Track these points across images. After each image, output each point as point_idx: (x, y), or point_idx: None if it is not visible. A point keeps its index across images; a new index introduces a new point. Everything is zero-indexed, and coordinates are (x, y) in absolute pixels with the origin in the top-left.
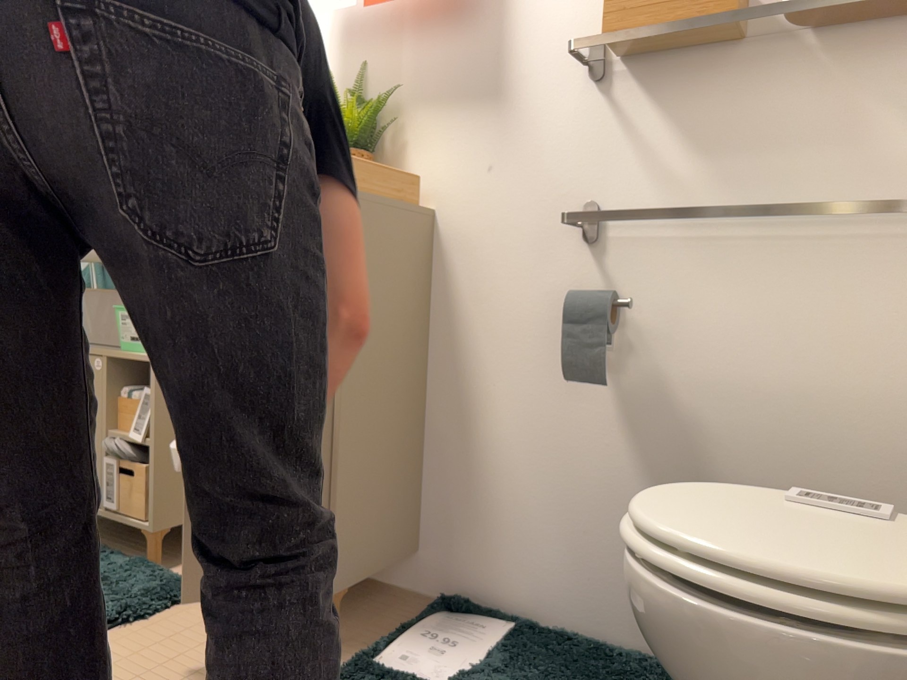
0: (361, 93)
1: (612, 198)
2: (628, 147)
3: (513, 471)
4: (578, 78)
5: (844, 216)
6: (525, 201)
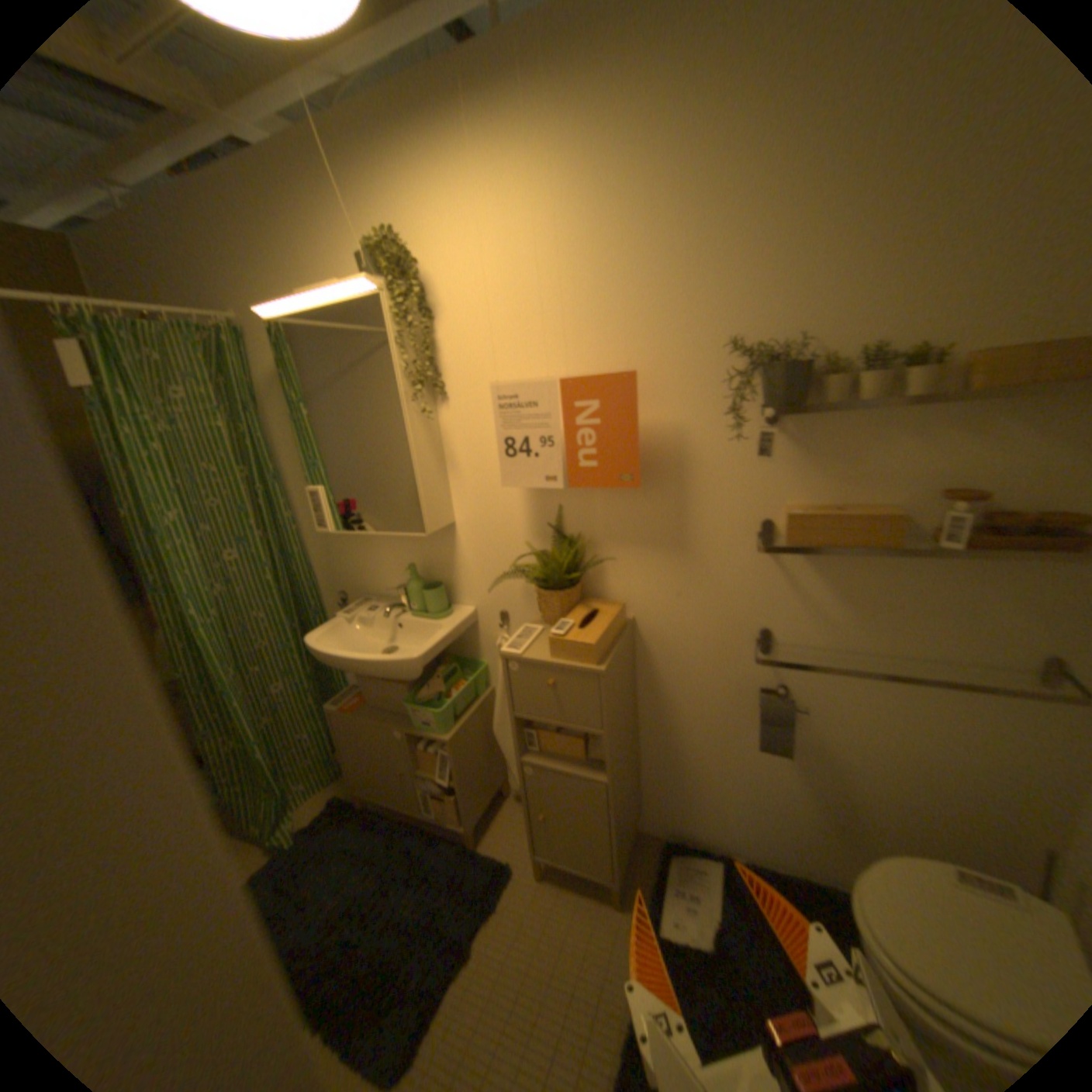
0: (560, 529)
1: (781, 627)
2: (794, 596)
3: (709, 778)
4: (751, 544)
5: (963, 661)
6: (710, 620)
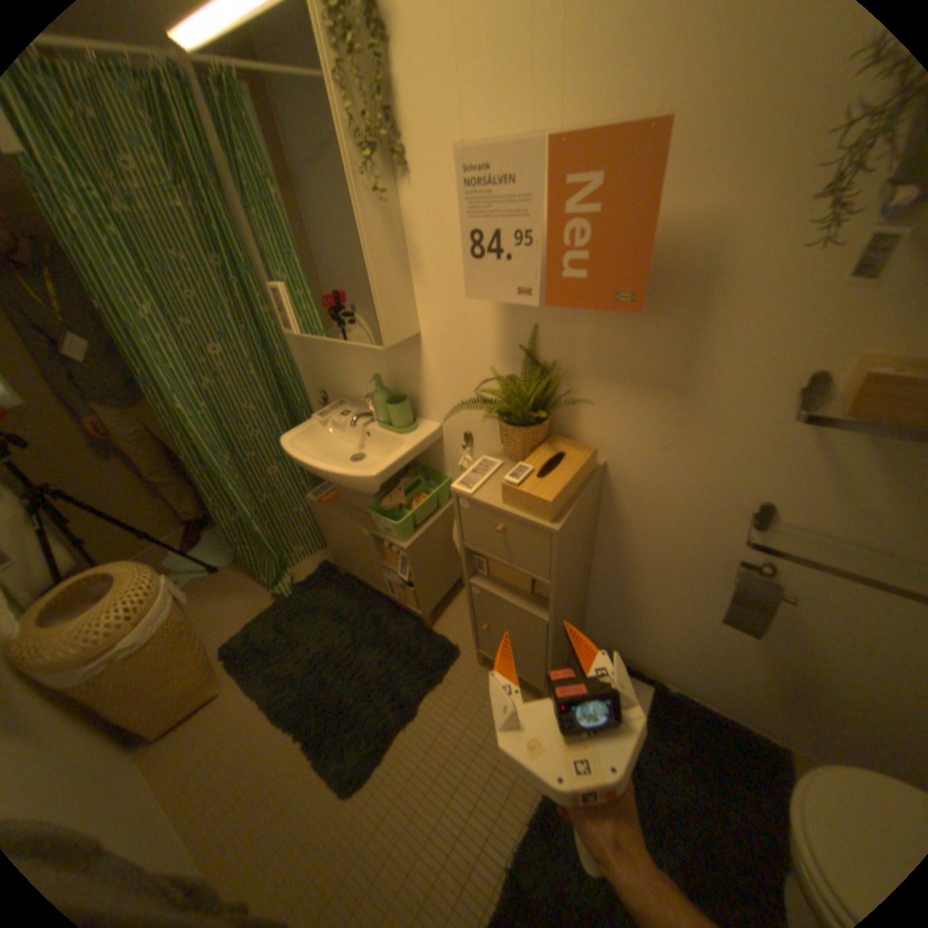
0: (534, 353)
1: (793, 505)
2: (827, 473)
3: (659, 621)
4: (786, 400)
5: None
6: (699, 481)
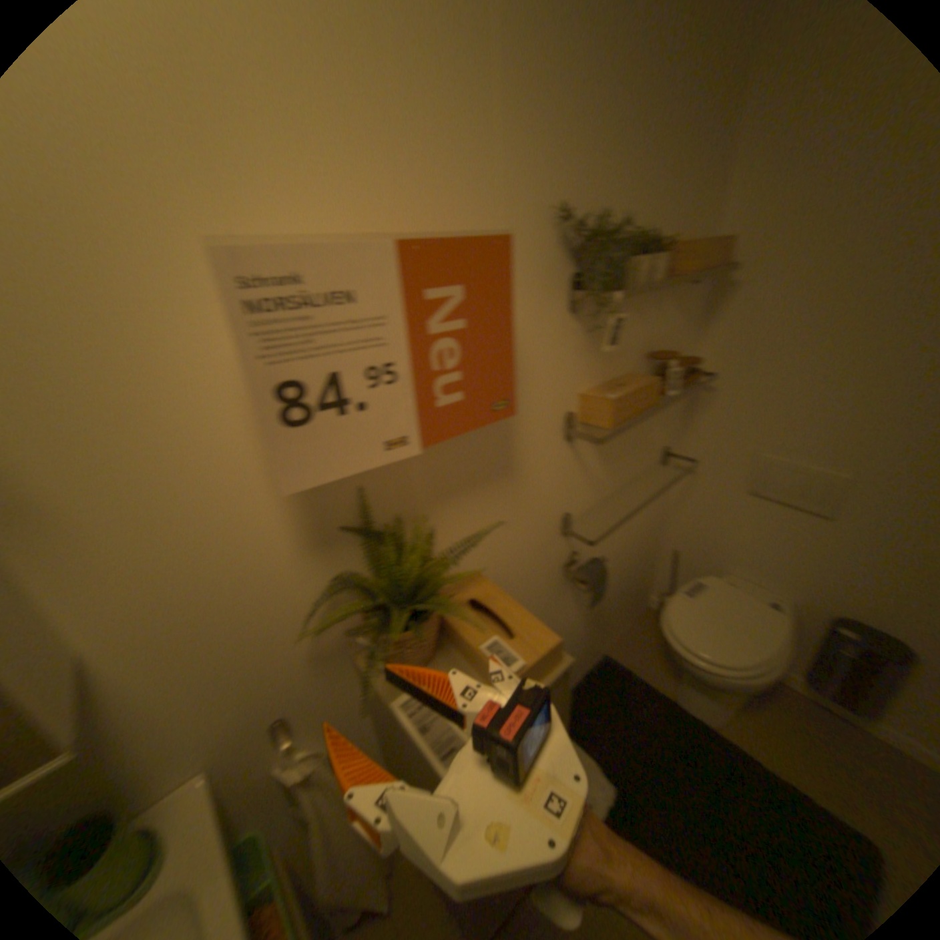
0: (366, 522)
1: (573, 506)
2: (581, 475)
3: None
4: (558, 442)
5: (641, 472)
6: (531, 534)
